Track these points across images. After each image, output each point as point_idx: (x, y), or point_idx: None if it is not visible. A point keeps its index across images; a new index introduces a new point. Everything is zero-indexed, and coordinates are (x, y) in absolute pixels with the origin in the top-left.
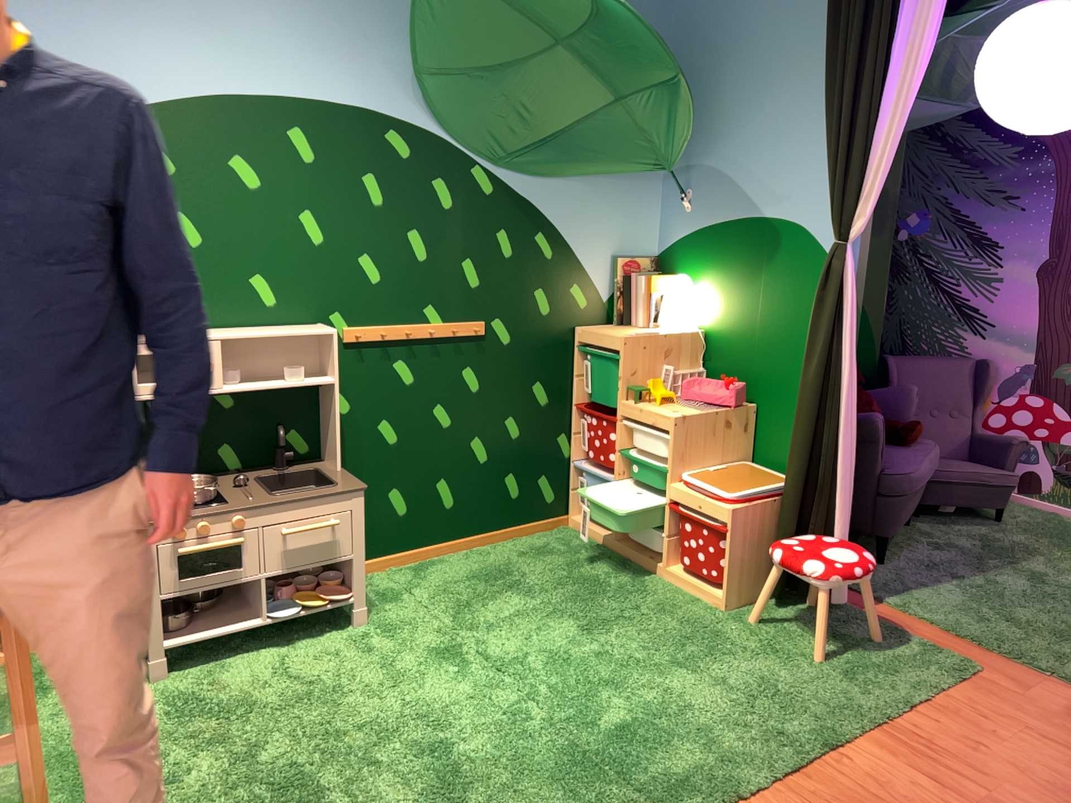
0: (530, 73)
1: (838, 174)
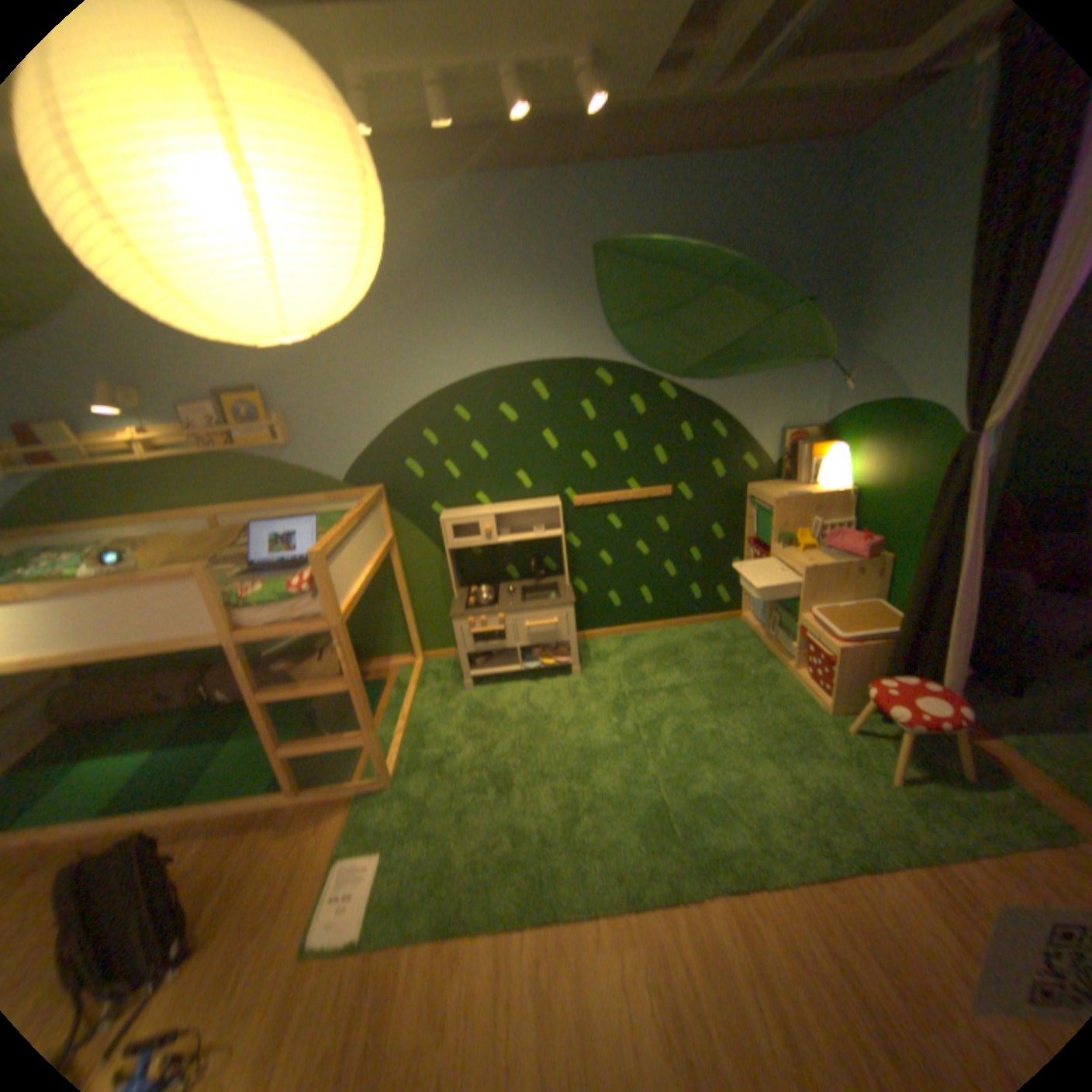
0: (697, 310)
1: (975, 369)
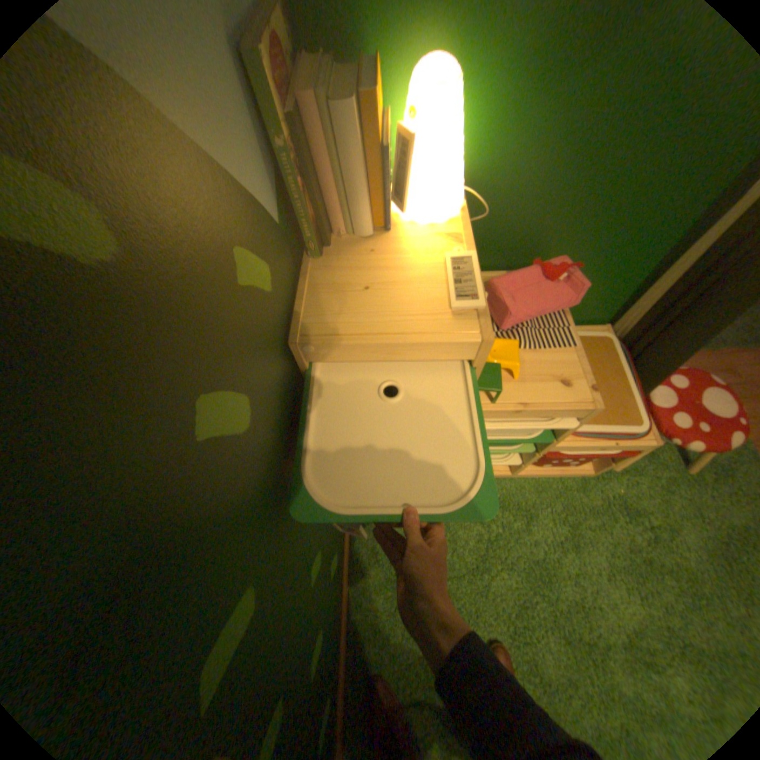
0: None
1: None
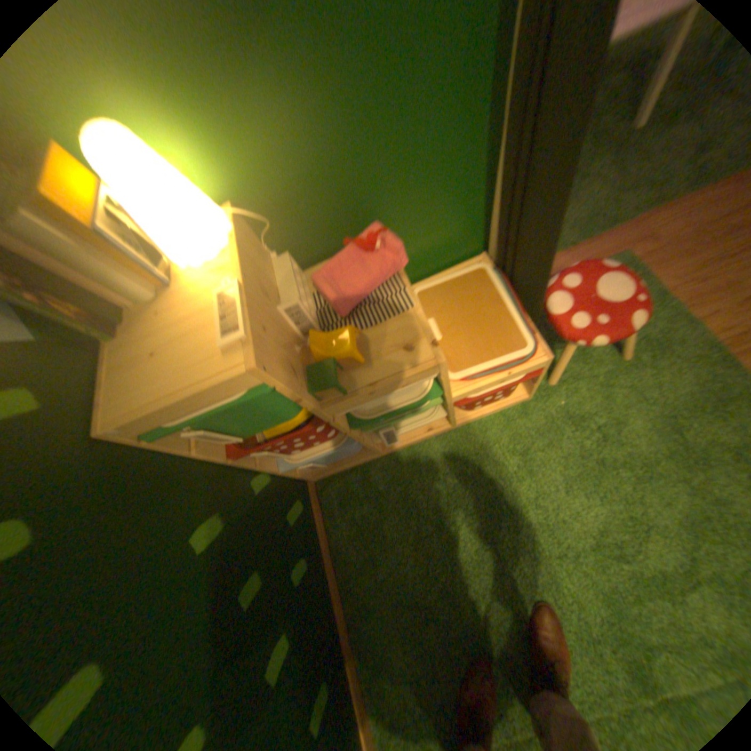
0: None
1: None
